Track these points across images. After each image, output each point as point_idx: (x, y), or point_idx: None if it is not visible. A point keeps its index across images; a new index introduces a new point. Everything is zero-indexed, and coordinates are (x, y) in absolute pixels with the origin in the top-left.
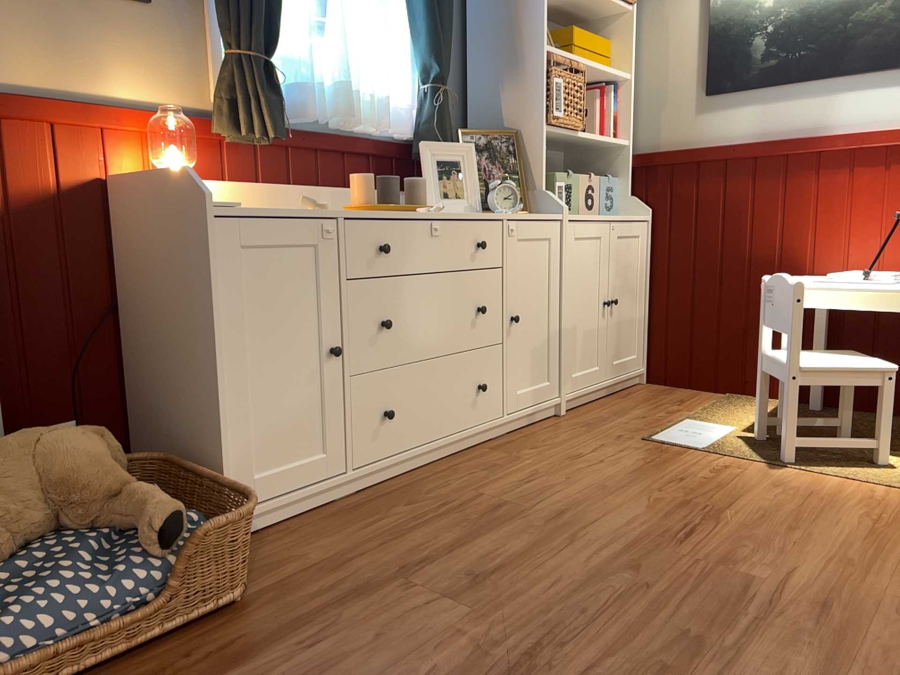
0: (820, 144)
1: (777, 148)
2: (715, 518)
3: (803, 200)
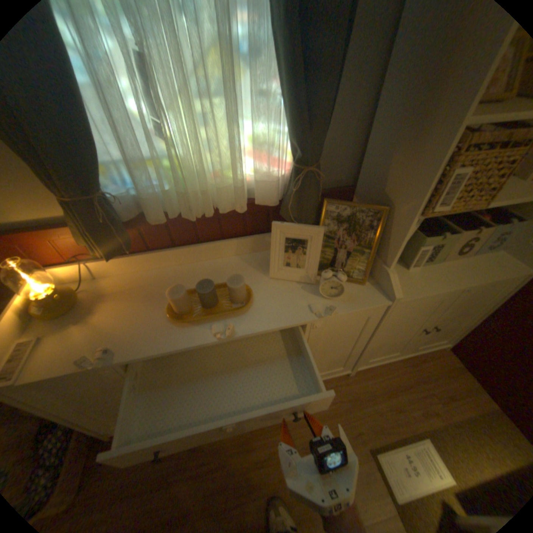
0: None
1: None
2: None
3: None
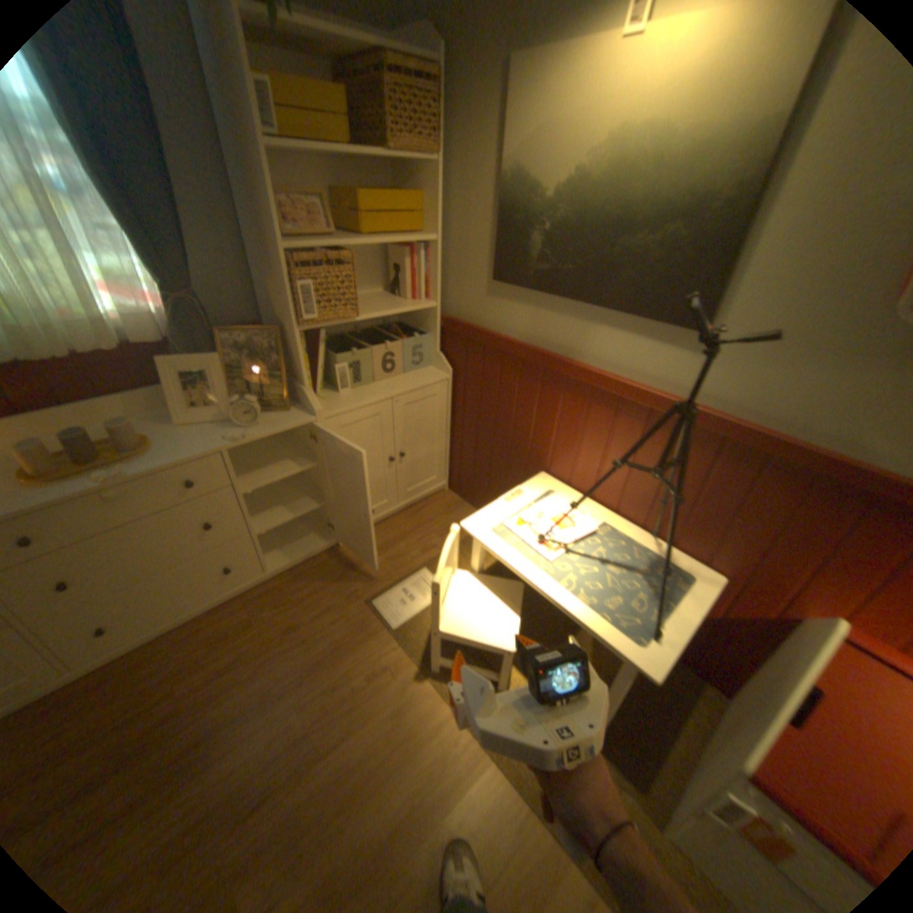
0: (569, 371)
1: (537, 359)
2: (301, 774)
3: (552, 412)
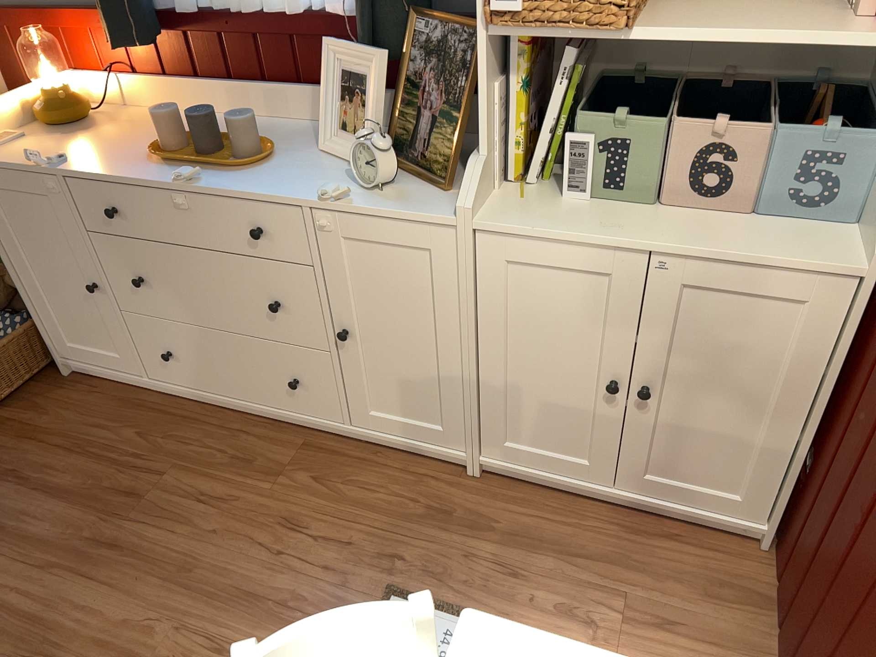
0: None
1: None
2: None
3: None
